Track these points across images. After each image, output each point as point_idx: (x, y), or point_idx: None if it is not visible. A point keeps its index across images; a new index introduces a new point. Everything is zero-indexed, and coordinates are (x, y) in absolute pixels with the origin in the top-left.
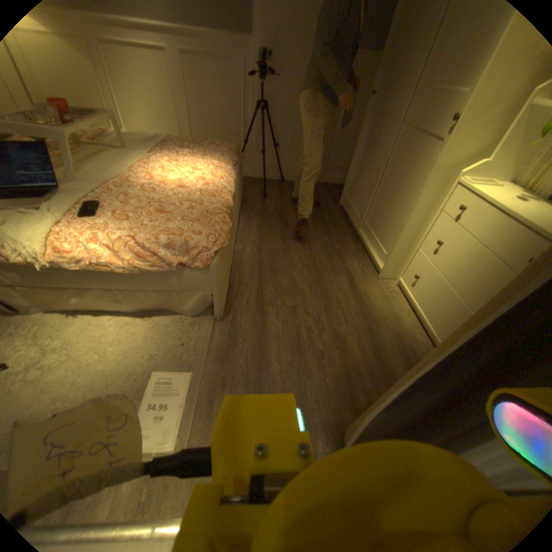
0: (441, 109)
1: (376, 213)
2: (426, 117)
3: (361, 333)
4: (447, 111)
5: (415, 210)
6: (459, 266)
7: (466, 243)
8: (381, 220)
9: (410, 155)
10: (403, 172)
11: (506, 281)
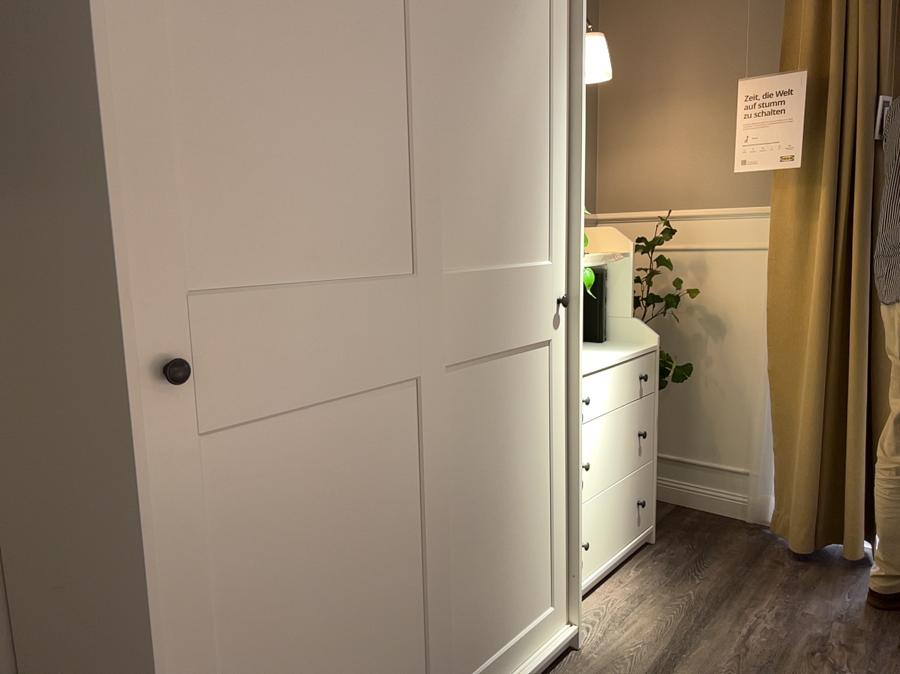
0: (523, 304)
1: (471, 621)
2: (498, 330)
3: (738, 611)
4: (536, 302)
5: (579, 465)
6: (608, 459)
7: (601, 432)
8: (497, 602)
9: (496, 416)
10: (496, 459)
11: (637, 415)
